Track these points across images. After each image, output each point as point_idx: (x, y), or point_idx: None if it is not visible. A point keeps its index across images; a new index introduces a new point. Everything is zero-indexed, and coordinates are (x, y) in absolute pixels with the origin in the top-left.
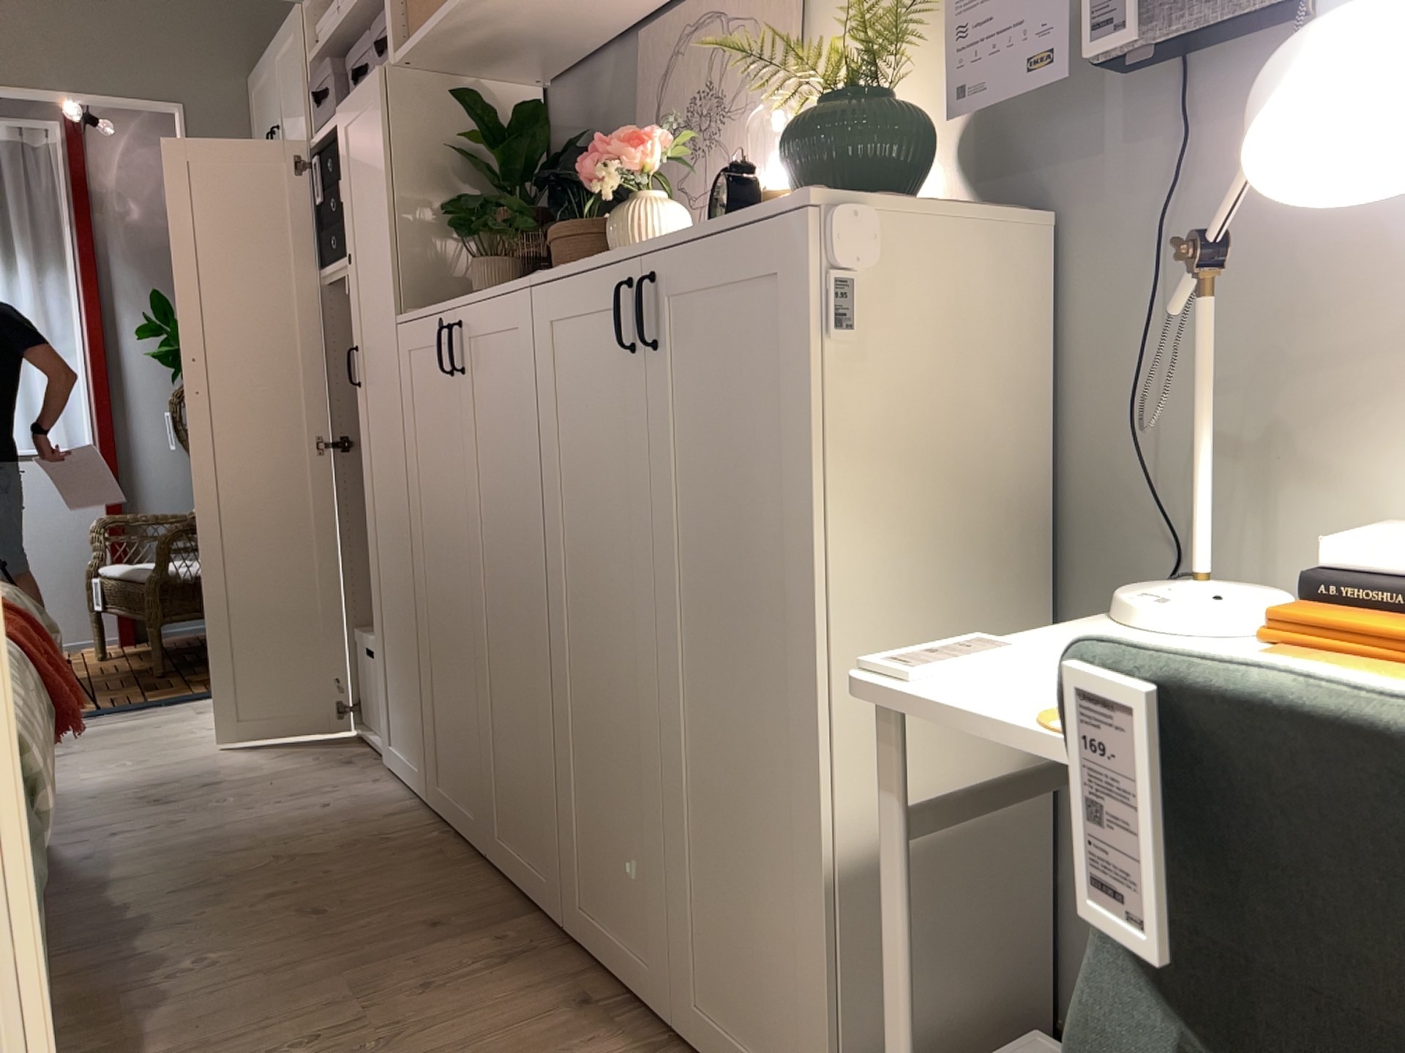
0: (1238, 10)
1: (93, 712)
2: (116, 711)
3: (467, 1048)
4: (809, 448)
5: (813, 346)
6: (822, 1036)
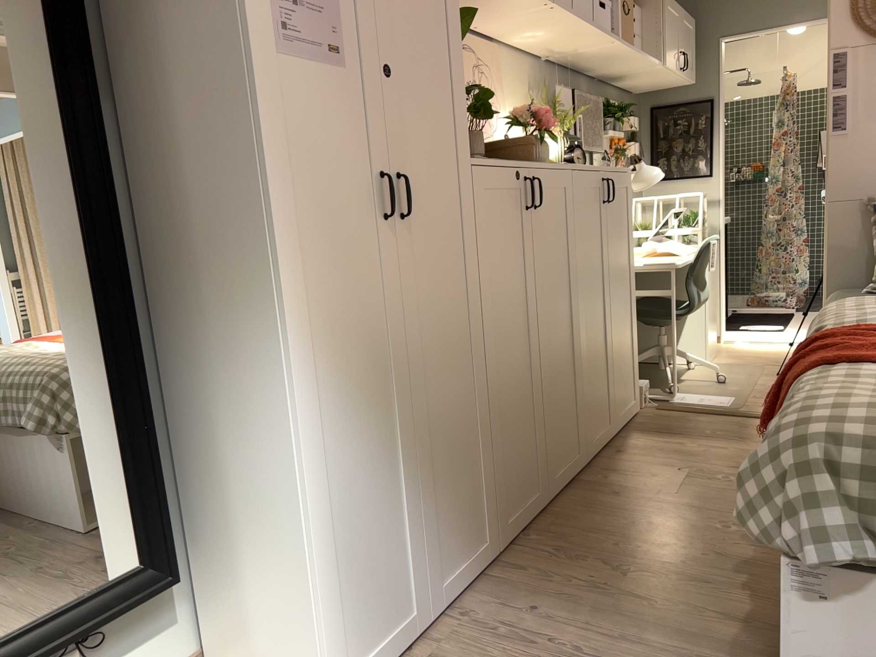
0: (588, 148)
1: None
2: None
3: (666, 458)
4: (633, 228)
5: (632, 204)
6: (638, 374)
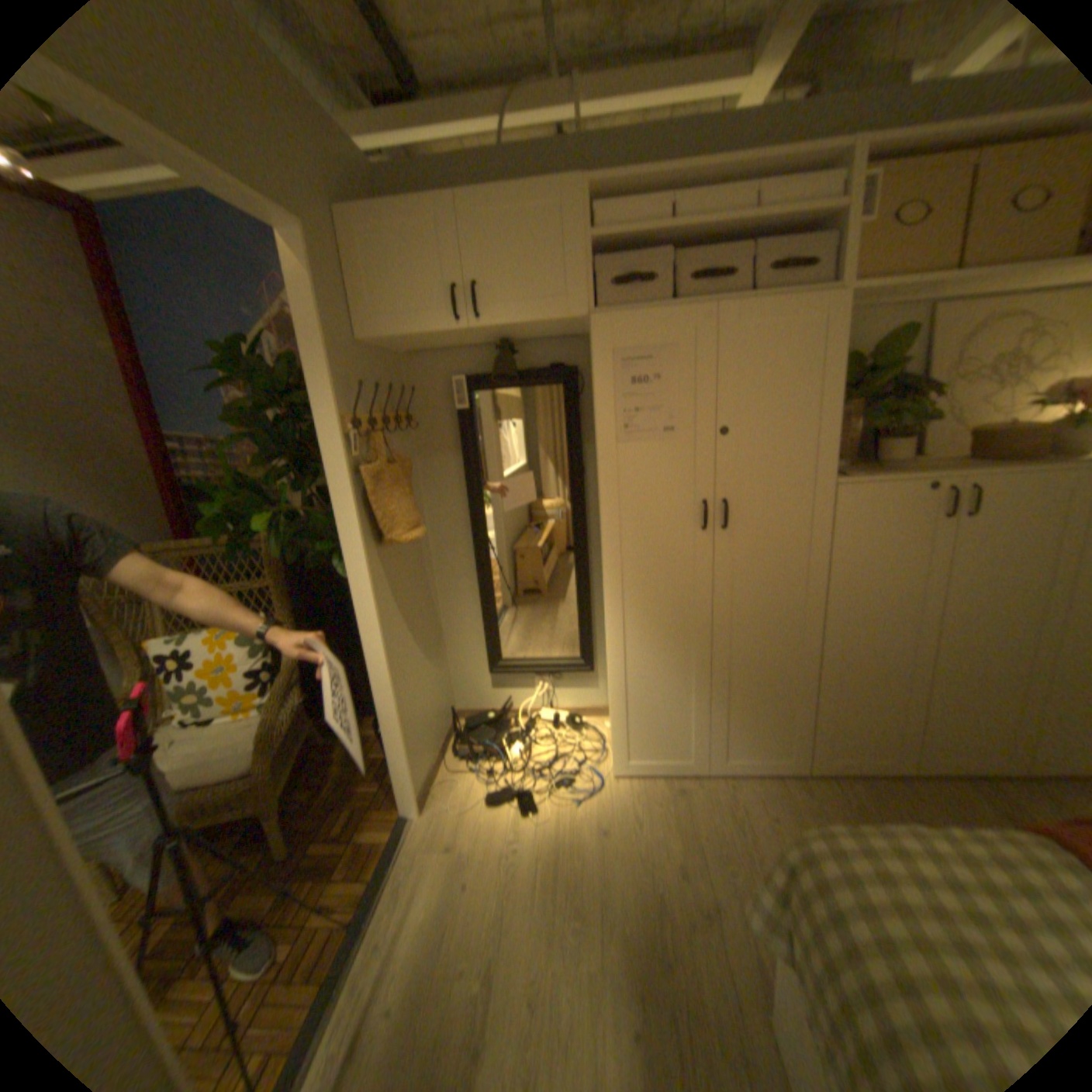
0: None
1: (352, 939)
2: (366, 918)
3: None
4: None
5: None
6: None
